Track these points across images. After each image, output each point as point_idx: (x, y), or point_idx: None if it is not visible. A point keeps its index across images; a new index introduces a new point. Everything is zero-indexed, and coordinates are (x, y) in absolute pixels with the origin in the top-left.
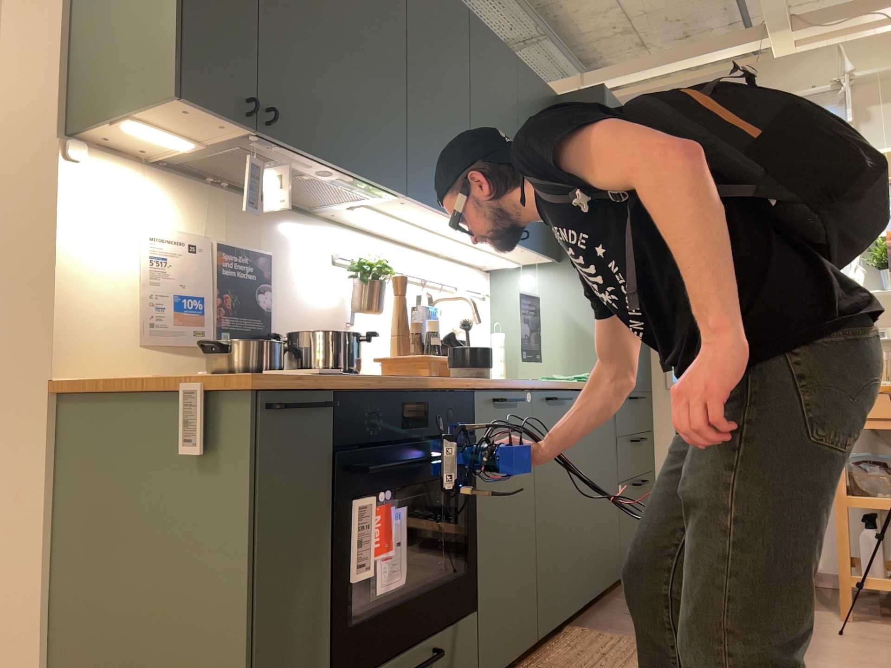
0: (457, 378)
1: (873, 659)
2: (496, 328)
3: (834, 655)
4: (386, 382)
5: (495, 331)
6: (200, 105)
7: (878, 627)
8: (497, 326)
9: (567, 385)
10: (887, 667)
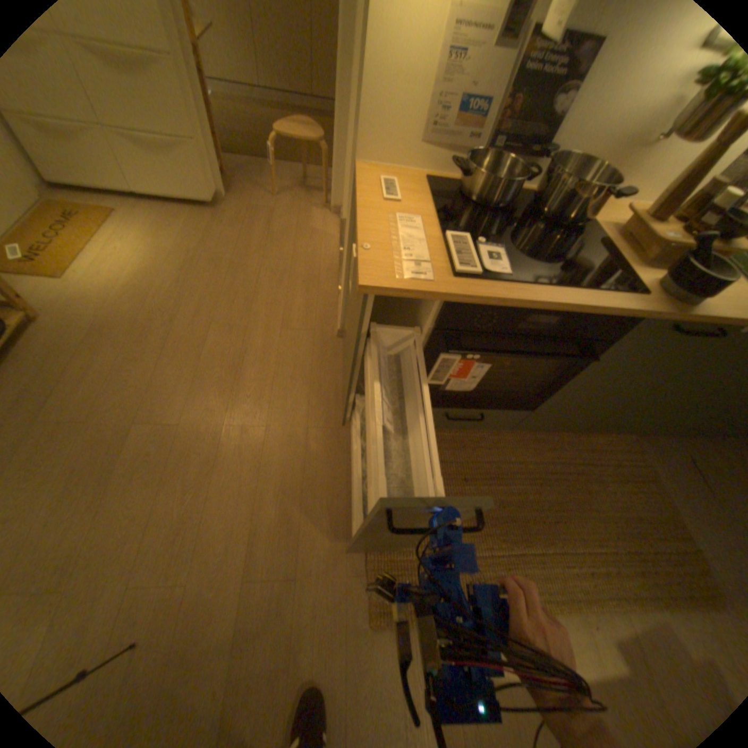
0: (642, 296)
1: None
2: None
3: None
4: (524, 295)
5: None
6: None
7: None
8: None
9: None
10: None
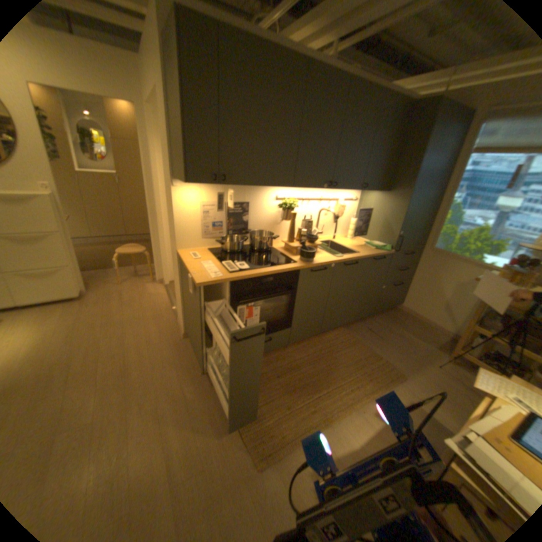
0: (294, 264)
1: (439, 383)
2: (352, 216)
3: (425, 375)
4: (255, 273)
5: (352, 217)
6: (194, 183)
7: (460, 371)
8: (353, 216)
9: (357, 258)
10: (440, 389)
